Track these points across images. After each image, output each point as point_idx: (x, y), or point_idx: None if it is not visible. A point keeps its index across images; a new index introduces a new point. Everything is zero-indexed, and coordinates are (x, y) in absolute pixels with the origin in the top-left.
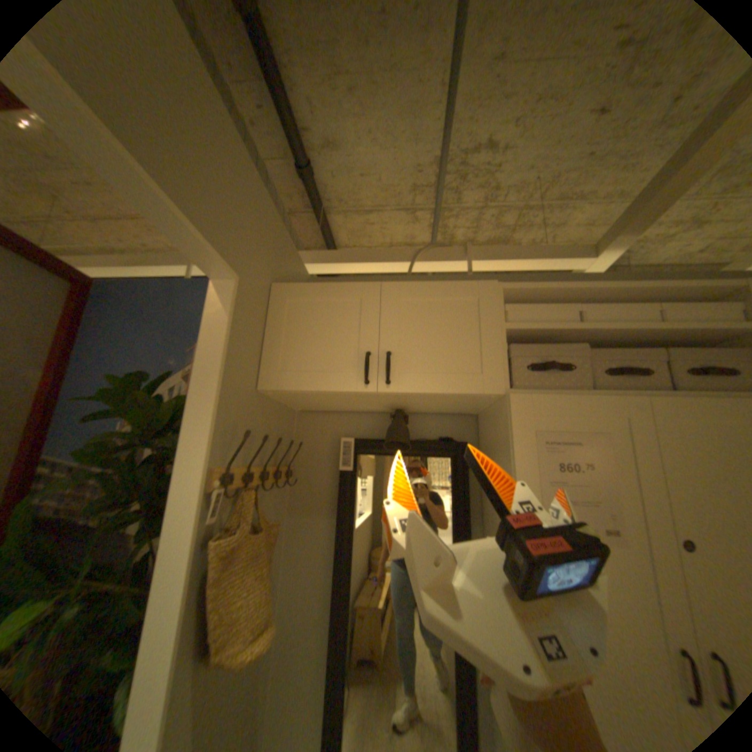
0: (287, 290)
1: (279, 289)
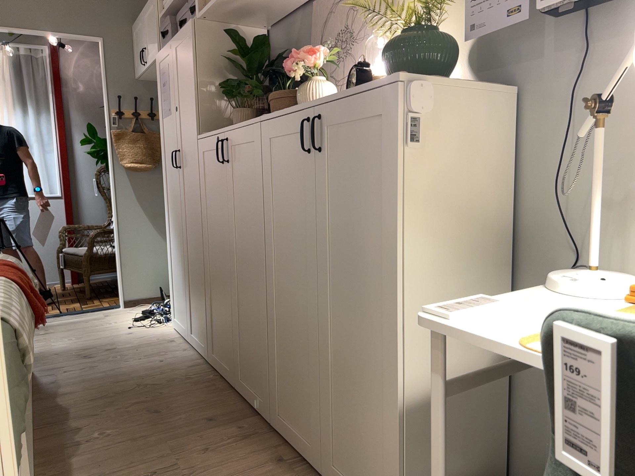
0: (133, 26)
1: (132, 27)
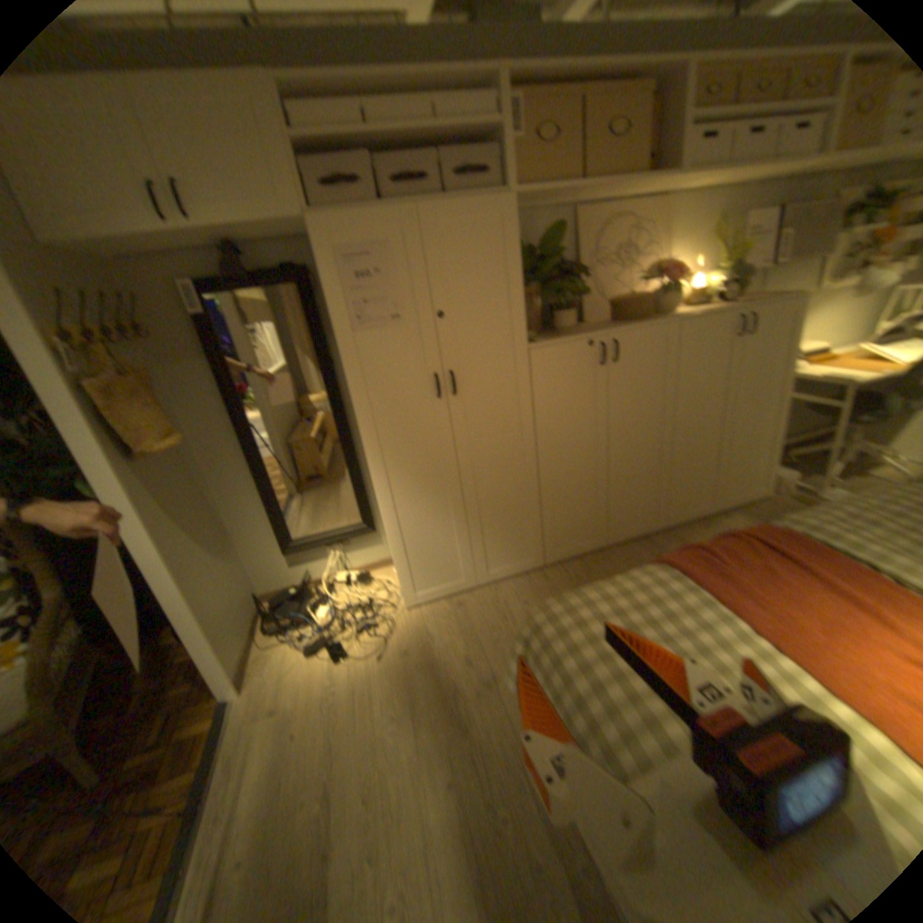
0: None
1: None
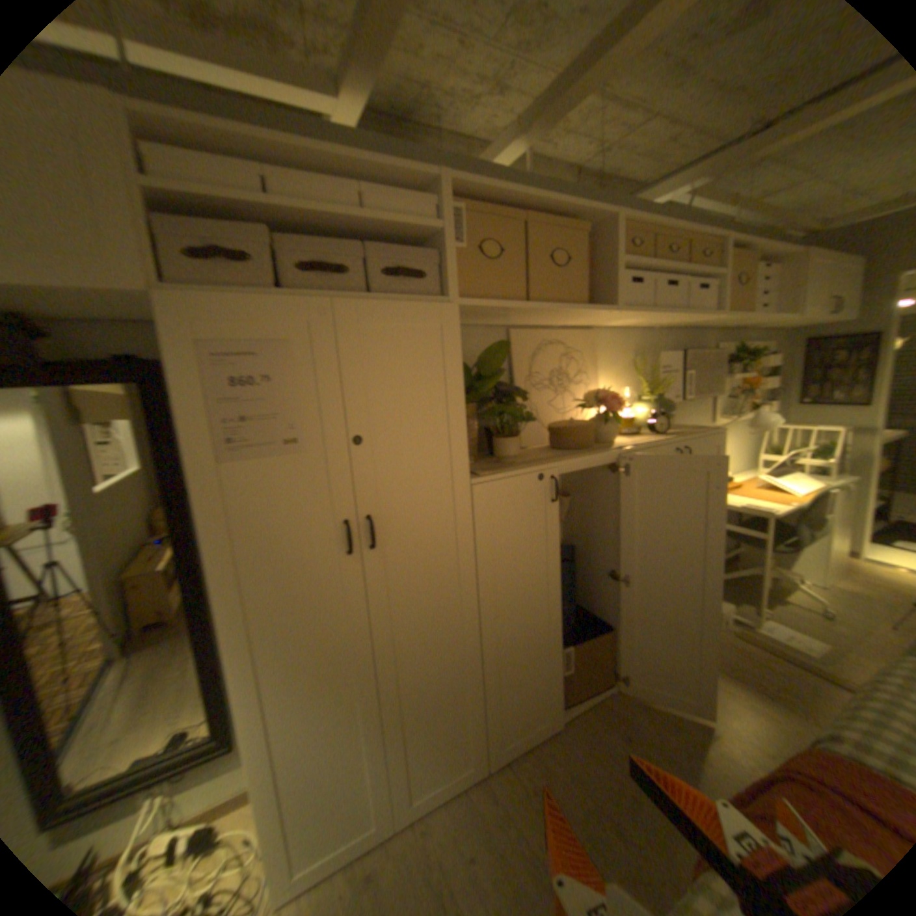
0: None
1: None
